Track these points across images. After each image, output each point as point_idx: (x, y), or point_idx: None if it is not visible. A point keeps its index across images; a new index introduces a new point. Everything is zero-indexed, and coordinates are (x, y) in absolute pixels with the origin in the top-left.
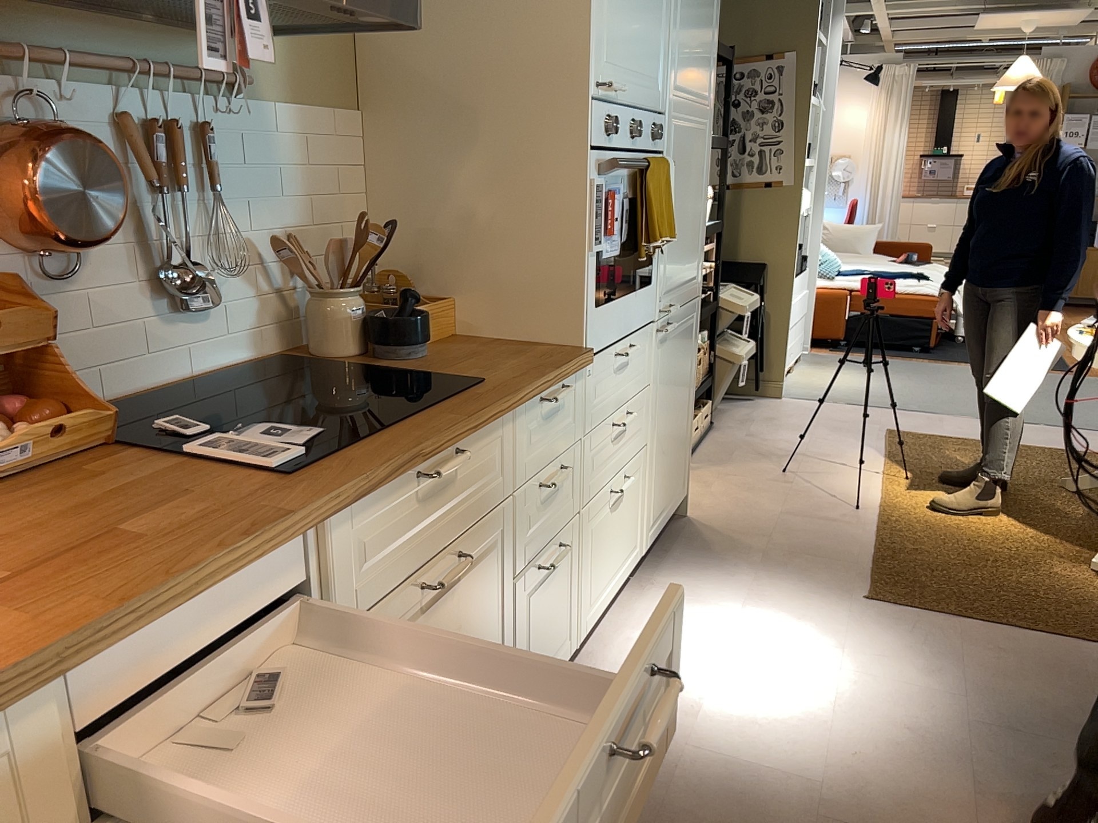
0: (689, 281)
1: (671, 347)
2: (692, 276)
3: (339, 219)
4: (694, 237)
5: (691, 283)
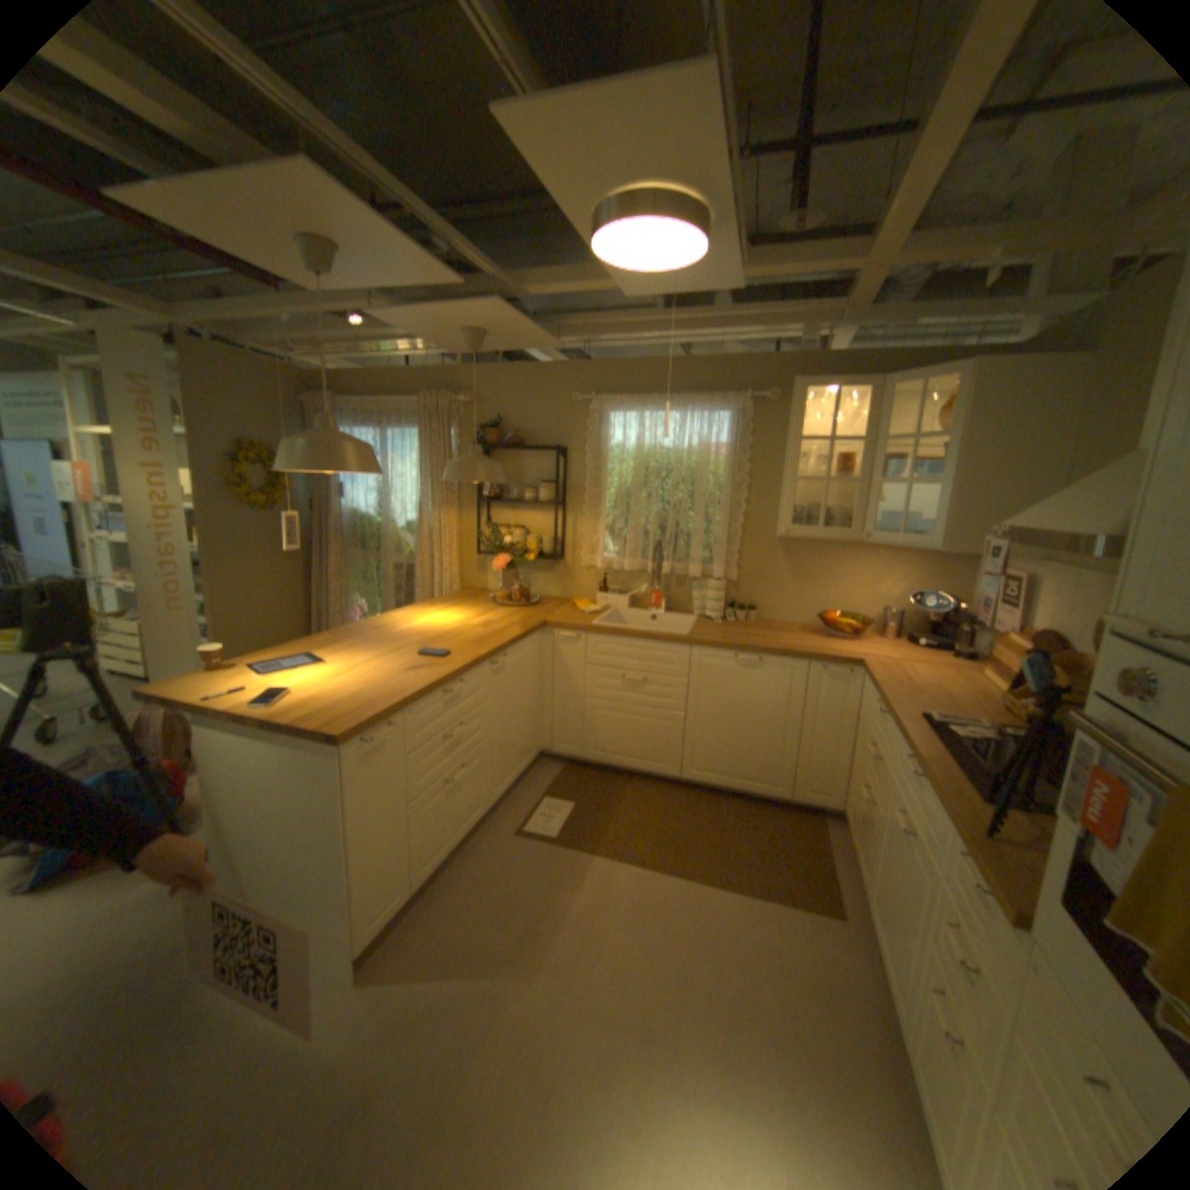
0: None
1: None
2: None
3: None
4: None
5: None
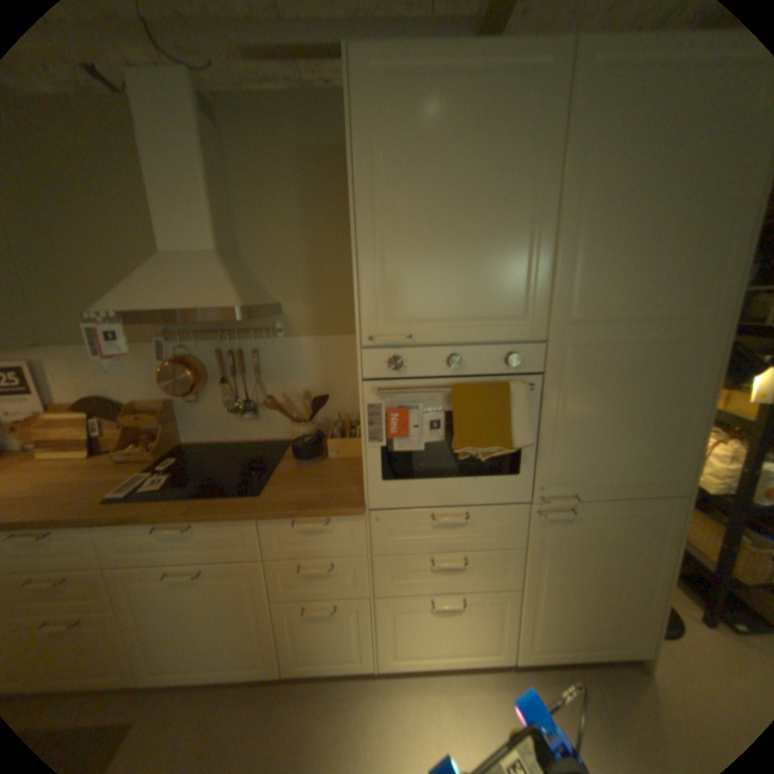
0: (649, 479)
1: (585, 529)
2: (657, 476)
3: (340, 383)
4: (664, 441)
5: (657, 482)
